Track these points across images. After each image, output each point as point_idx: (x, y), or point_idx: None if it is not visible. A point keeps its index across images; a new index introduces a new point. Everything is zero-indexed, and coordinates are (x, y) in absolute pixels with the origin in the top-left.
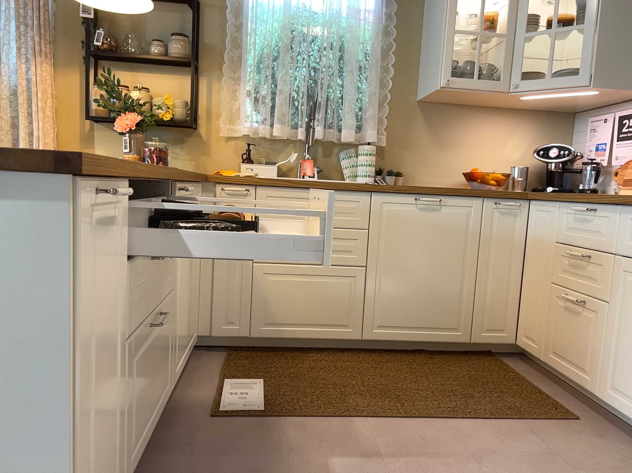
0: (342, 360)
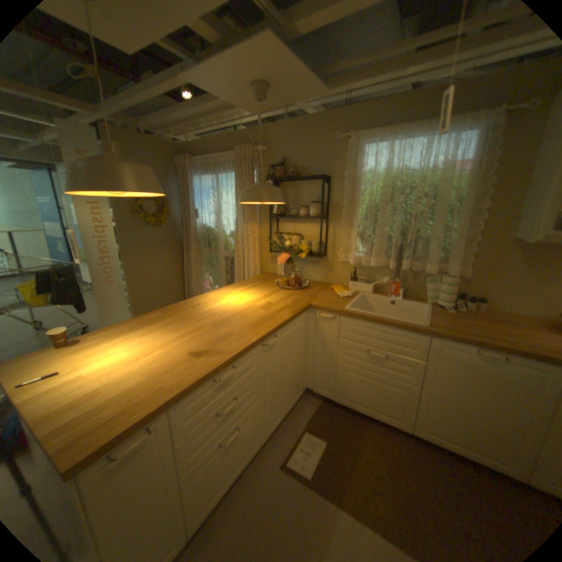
0: (393, 443)
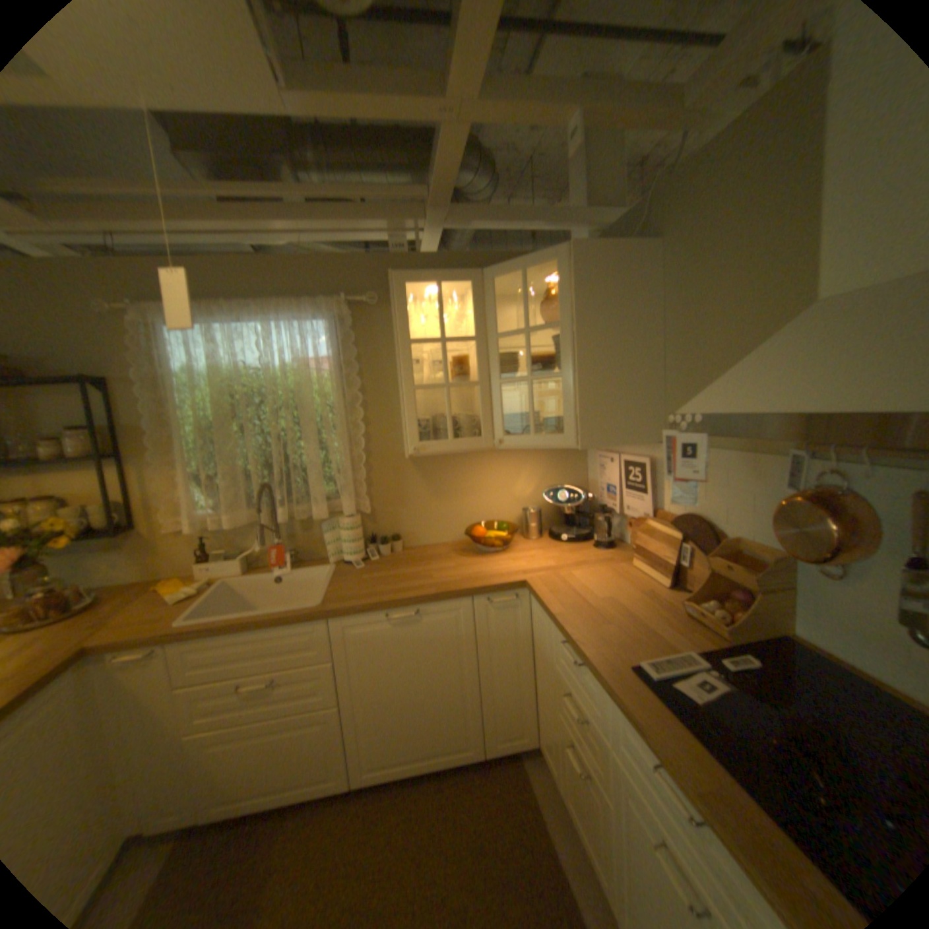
0: (323, 828)
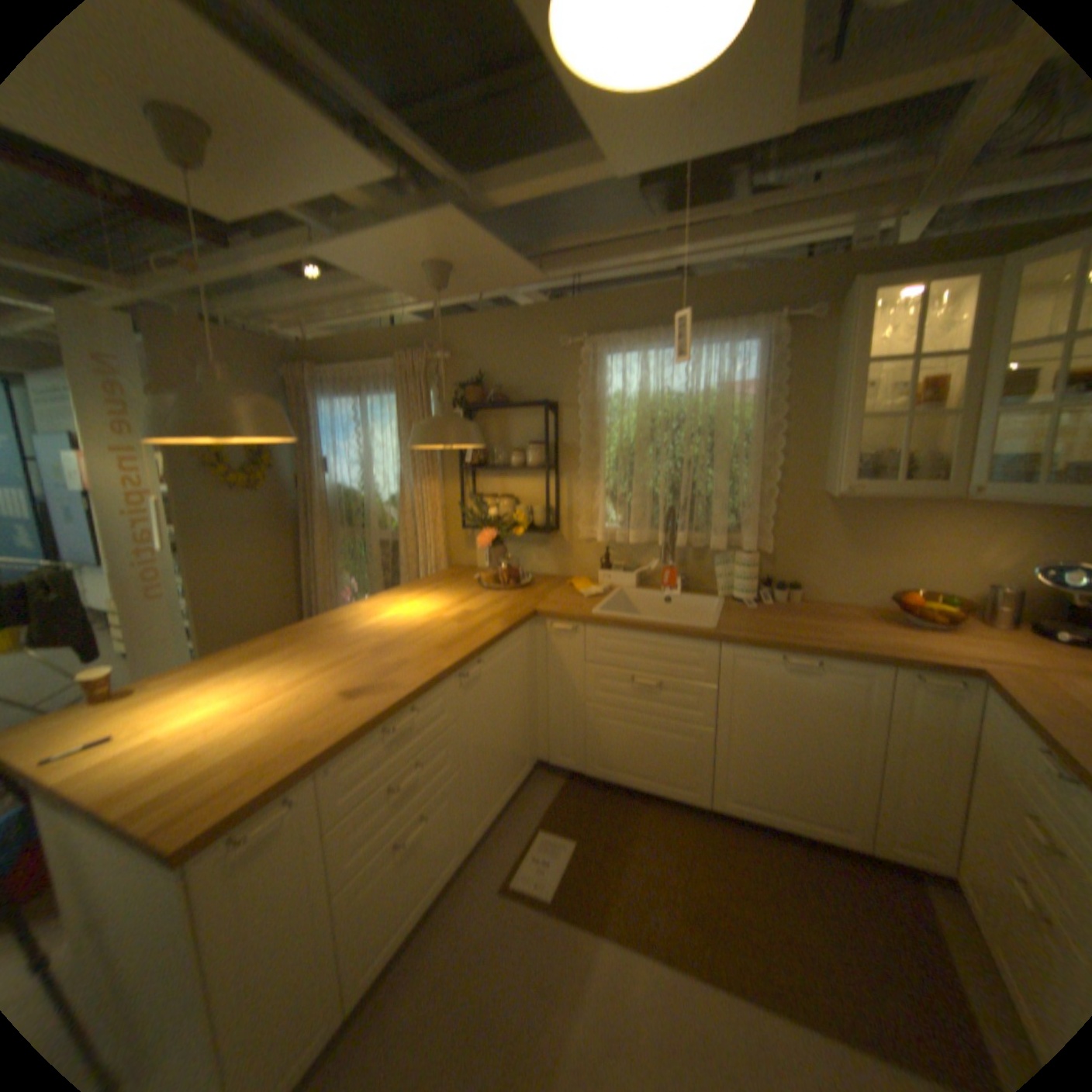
0: (683, 830)
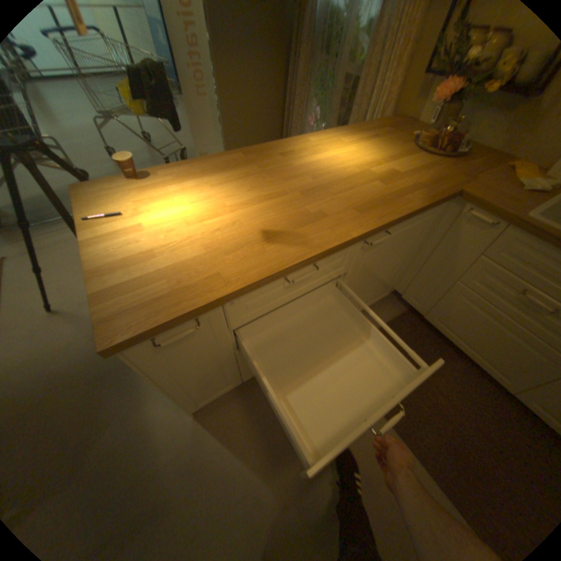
0: (479, 388)
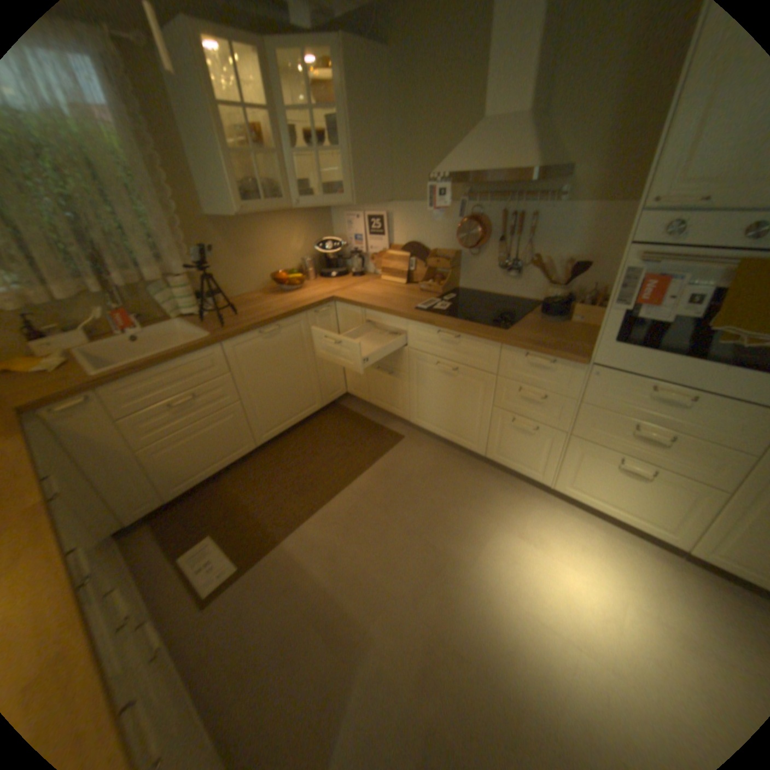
0: (249, 472)
